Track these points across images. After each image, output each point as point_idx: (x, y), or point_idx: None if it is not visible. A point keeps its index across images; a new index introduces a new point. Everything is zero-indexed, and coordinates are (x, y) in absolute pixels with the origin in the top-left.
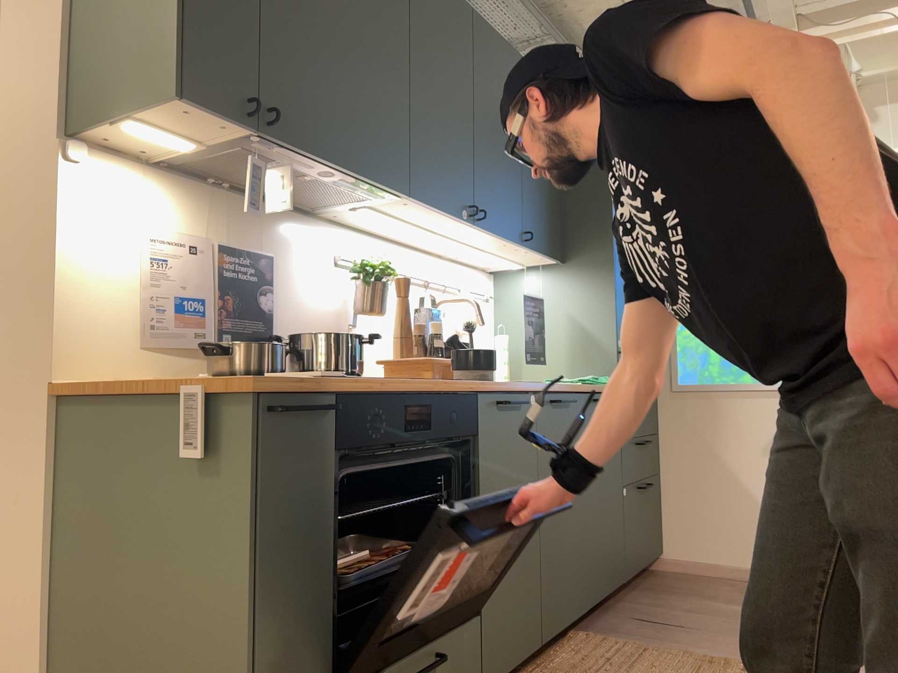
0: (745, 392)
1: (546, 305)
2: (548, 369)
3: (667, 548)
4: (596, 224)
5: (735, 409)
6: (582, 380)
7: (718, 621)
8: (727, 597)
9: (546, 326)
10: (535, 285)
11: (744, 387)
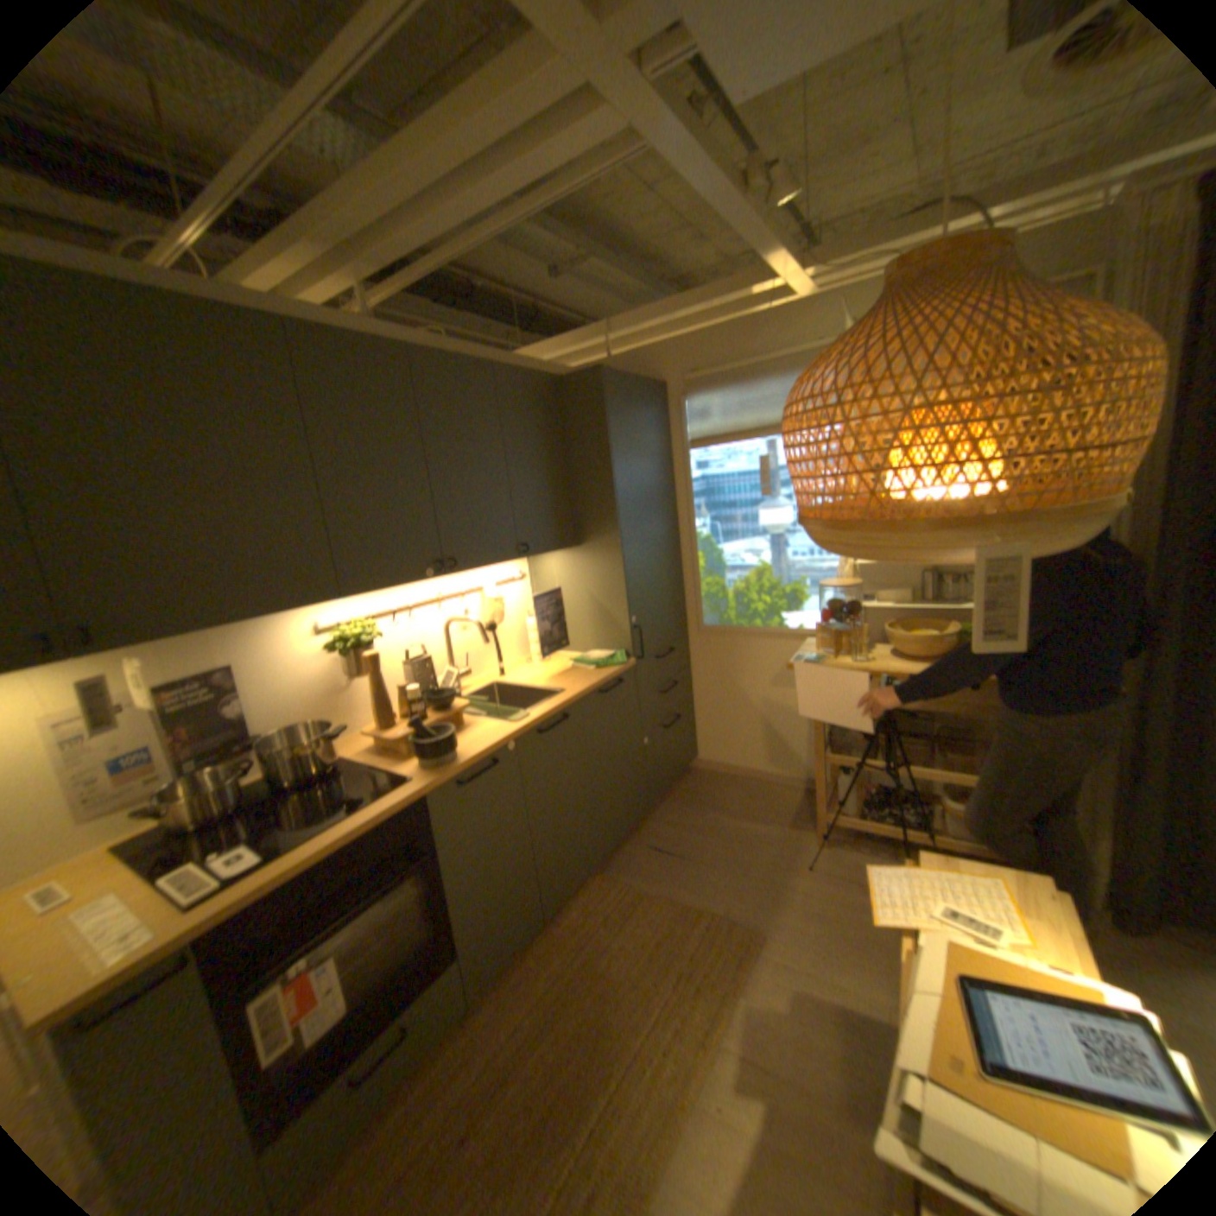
0: (756, 635)
1: (569, 584)
2: (576, 640)
3: (699, 753)
4: (602, 511)
5: (748, 649)
6: (596, 662)
7: (713, 849)
8: (734, 808)
9: (571, 603)
10: (559, 565)
11: (754, 631)
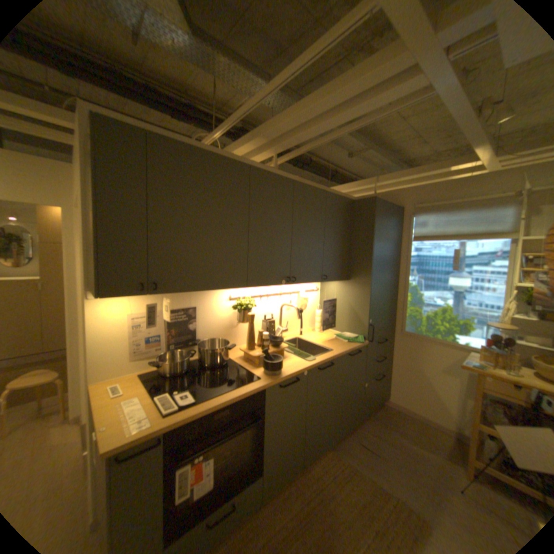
0: (437, 343)
1: (339, 297)
2: (338, 325)
3: (391, 398)
4: (364, 265)
5: (430, 349)
6: (348, 339)
7: (398, 457)
8: (411, 436)
9: (339, 306)
10: (336, 287)
11: (436, 340)
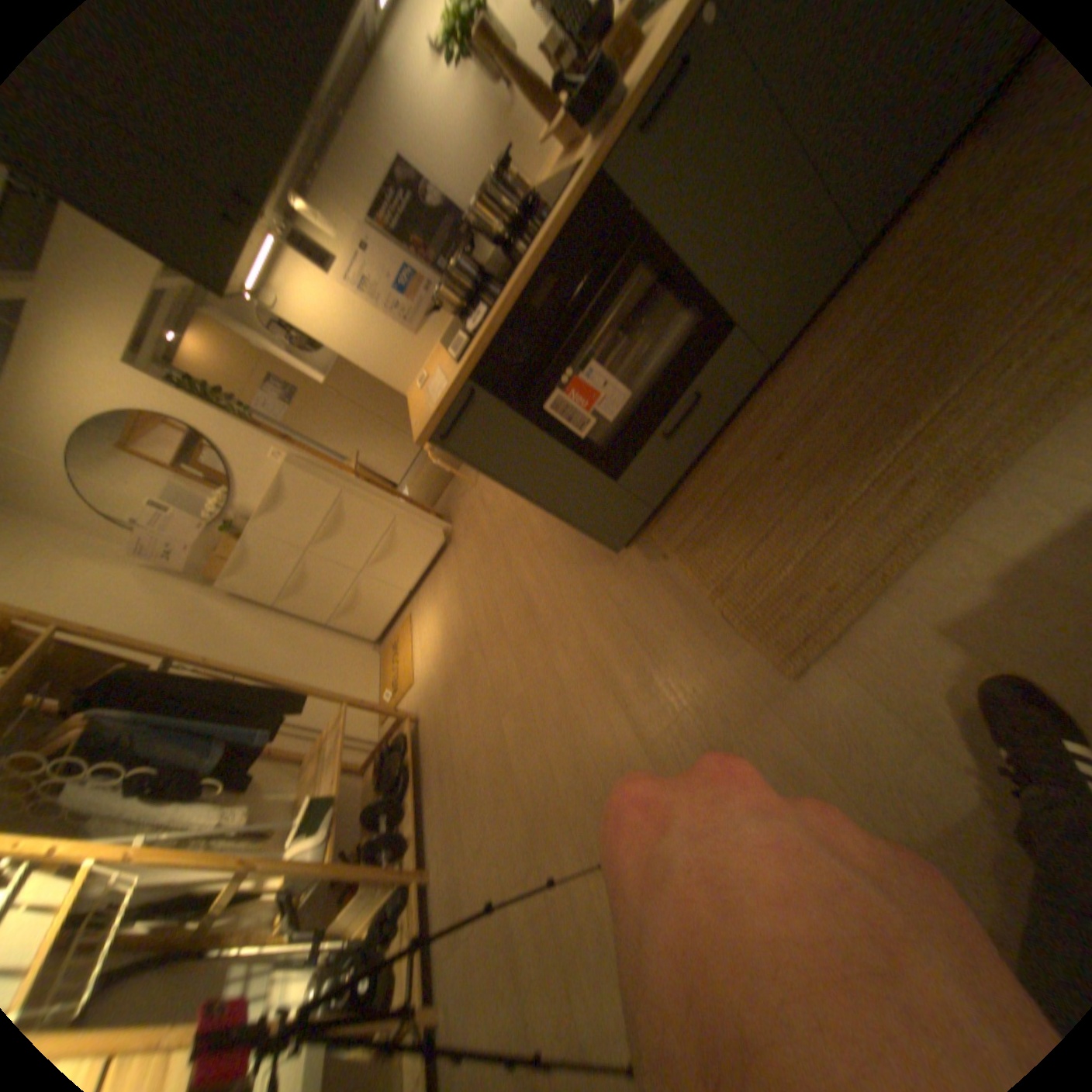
0: None
1: None
2: None
3: None
4: None
5: None
6: None
7: None
8: None
9: None
10: None
11: None
